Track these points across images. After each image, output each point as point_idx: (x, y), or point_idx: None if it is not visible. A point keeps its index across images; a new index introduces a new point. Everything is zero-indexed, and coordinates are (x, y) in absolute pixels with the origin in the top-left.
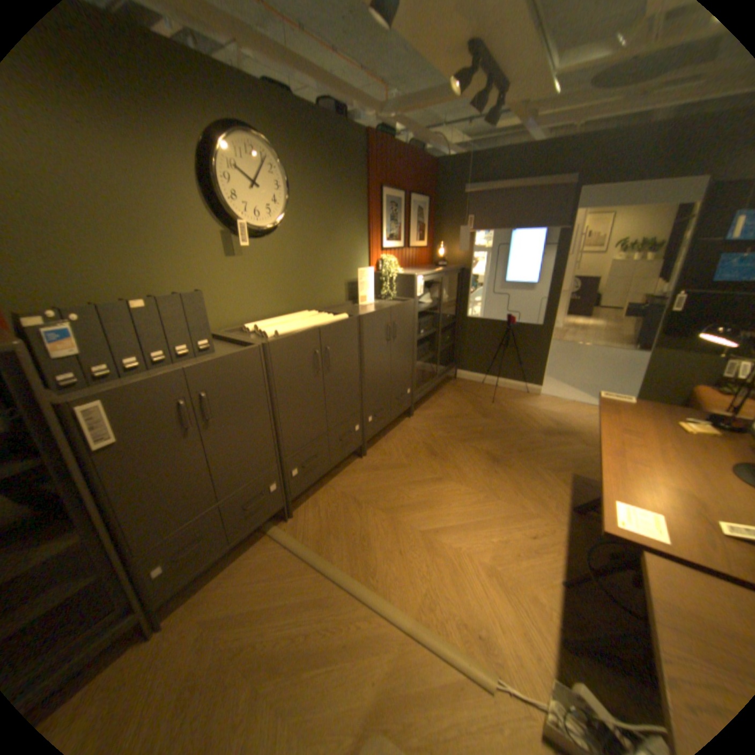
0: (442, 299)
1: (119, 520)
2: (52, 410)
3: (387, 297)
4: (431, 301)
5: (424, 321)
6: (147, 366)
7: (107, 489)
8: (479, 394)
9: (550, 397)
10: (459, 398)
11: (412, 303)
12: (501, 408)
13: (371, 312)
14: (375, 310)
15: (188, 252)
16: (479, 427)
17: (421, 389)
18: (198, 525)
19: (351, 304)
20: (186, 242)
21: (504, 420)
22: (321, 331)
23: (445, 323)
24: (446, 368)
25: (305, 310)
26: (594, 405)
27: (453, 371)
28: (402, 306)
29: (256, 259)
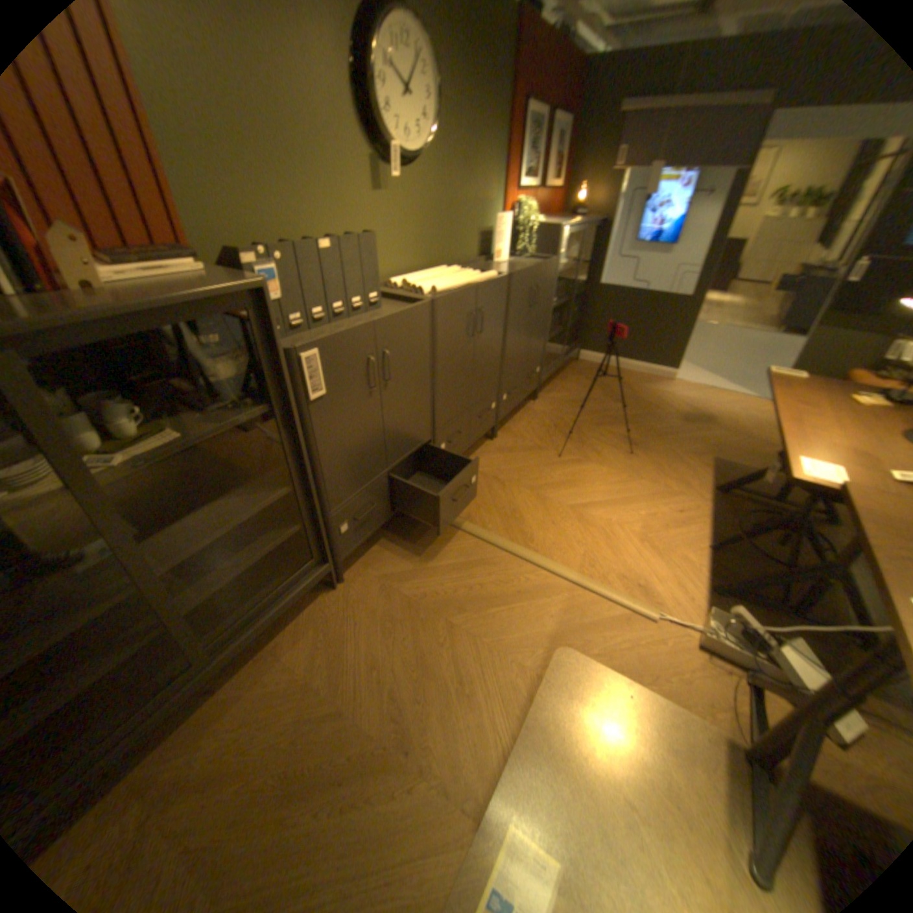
0: (578, 258)
1: (323, 474)
2: (284, 356)
3: (523, 253)
4: (567, 261)
5: (560, 285)
6: (329, 318)
7: (317, 442)
8: (608, 377)
9: (686, 382)
10: (586, 381)
11: (556, 261)
12: (633, 393)
13: (520, 270)
14: (522, 268)
15: (340, 181)
16: (612, 411)
17: (548, 368)
18: (373, 488)
19: (485, 260)
20: (339, 167)
21: (639, 405)
22: (479, 288)
23: (577, 290)
24: (572, 346)
25: (440, 265)
26: (734, 391)
27: (576, 350)
28: (548, 264)
29: (400, 194)
